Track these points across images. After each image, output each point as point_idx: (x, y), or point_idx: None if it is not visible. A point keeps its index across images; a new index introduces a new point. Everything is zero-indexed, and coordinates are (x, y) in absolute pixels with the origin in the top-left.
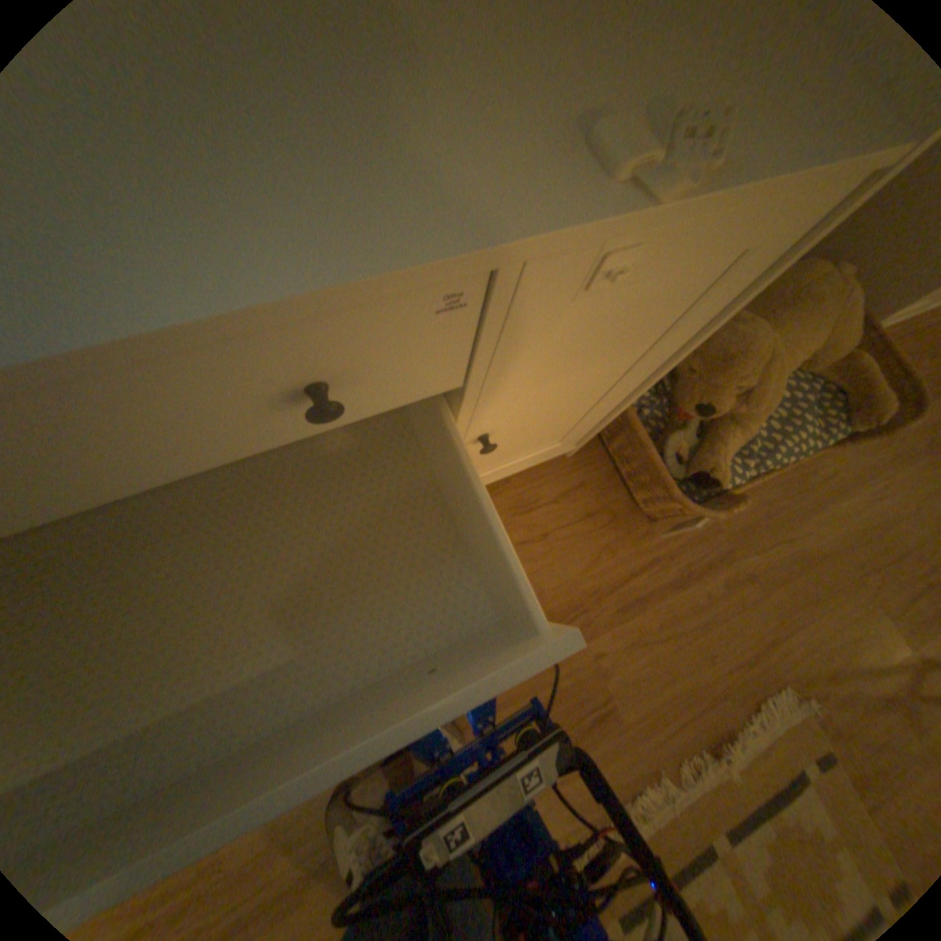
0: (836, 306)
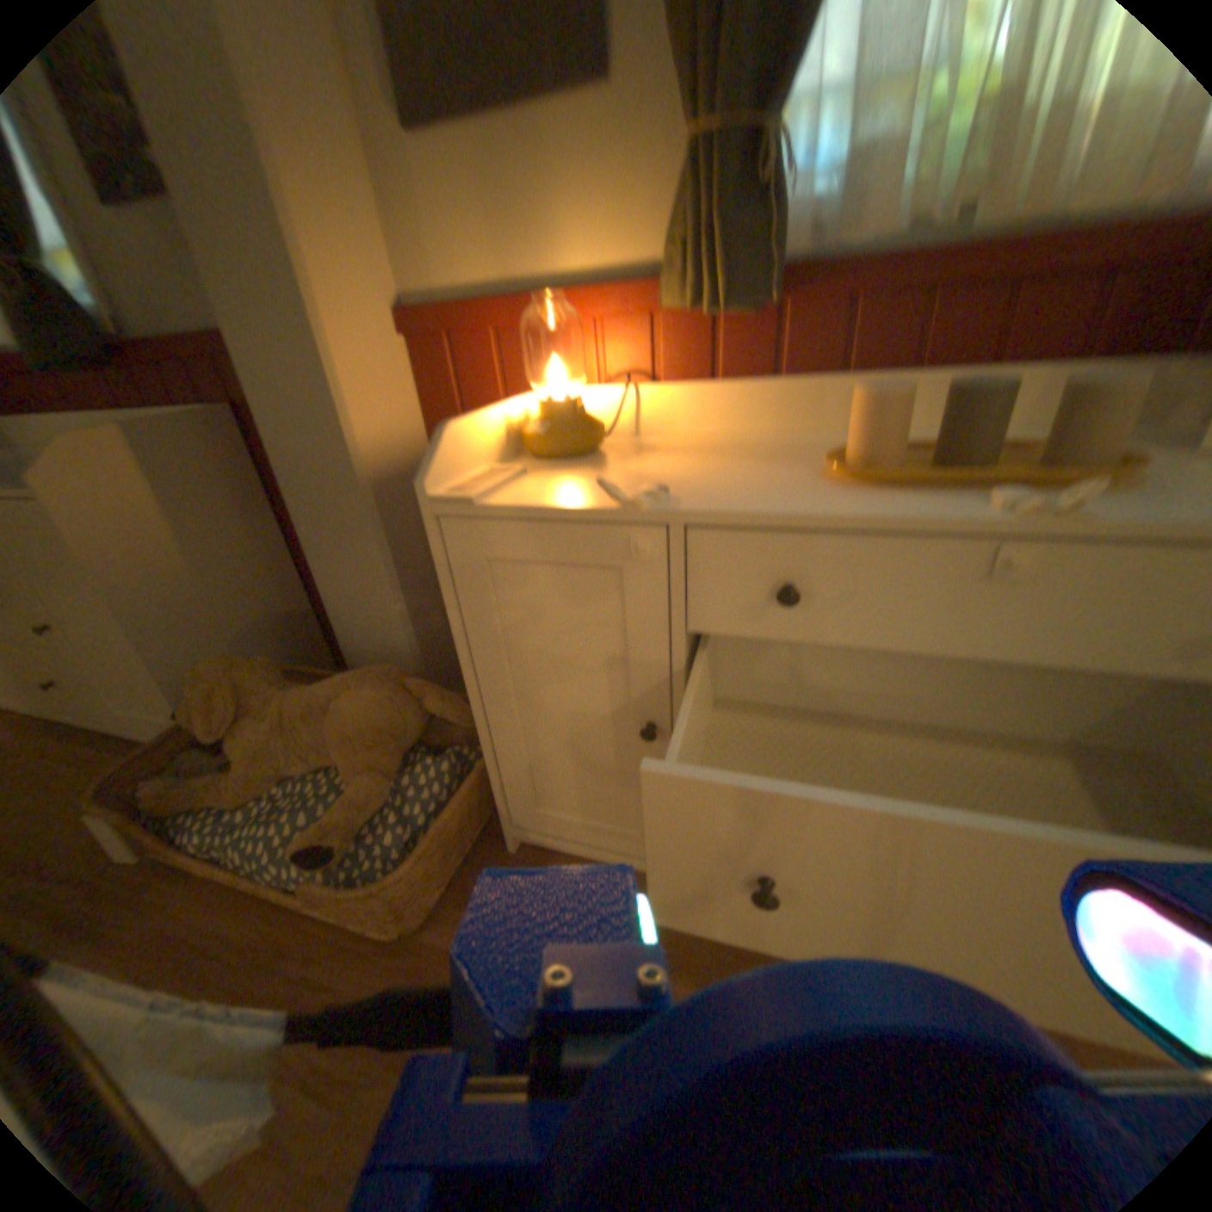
0: (346, 696)
